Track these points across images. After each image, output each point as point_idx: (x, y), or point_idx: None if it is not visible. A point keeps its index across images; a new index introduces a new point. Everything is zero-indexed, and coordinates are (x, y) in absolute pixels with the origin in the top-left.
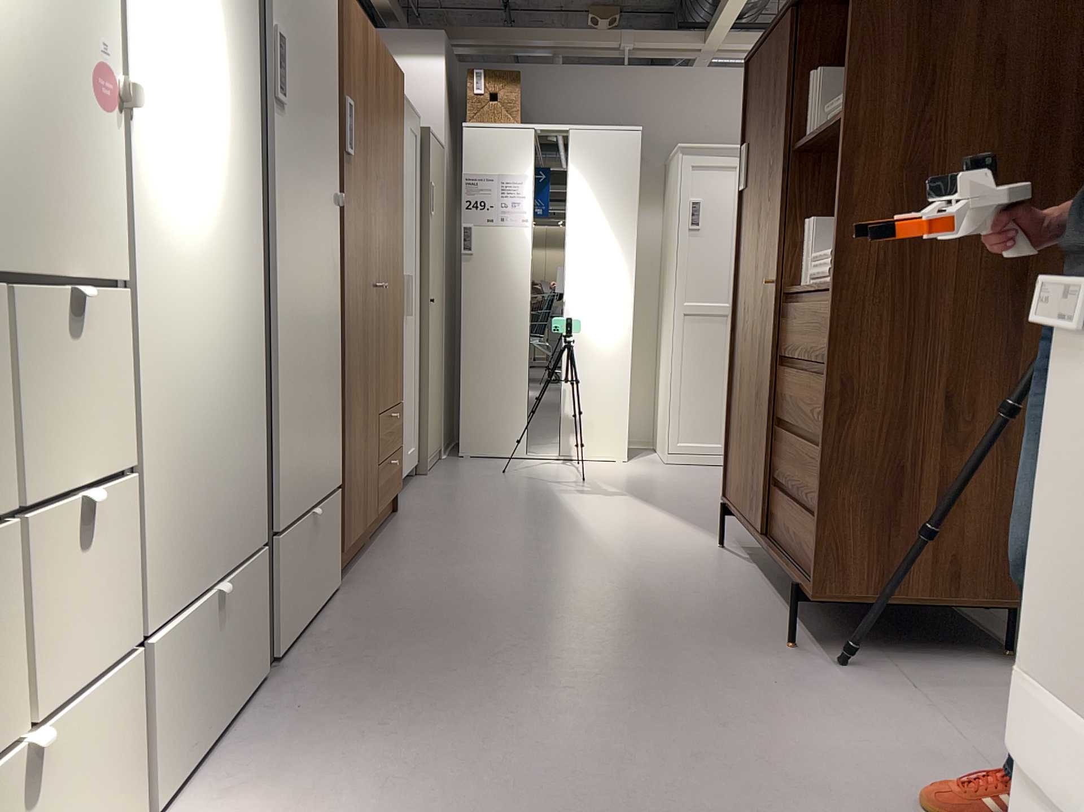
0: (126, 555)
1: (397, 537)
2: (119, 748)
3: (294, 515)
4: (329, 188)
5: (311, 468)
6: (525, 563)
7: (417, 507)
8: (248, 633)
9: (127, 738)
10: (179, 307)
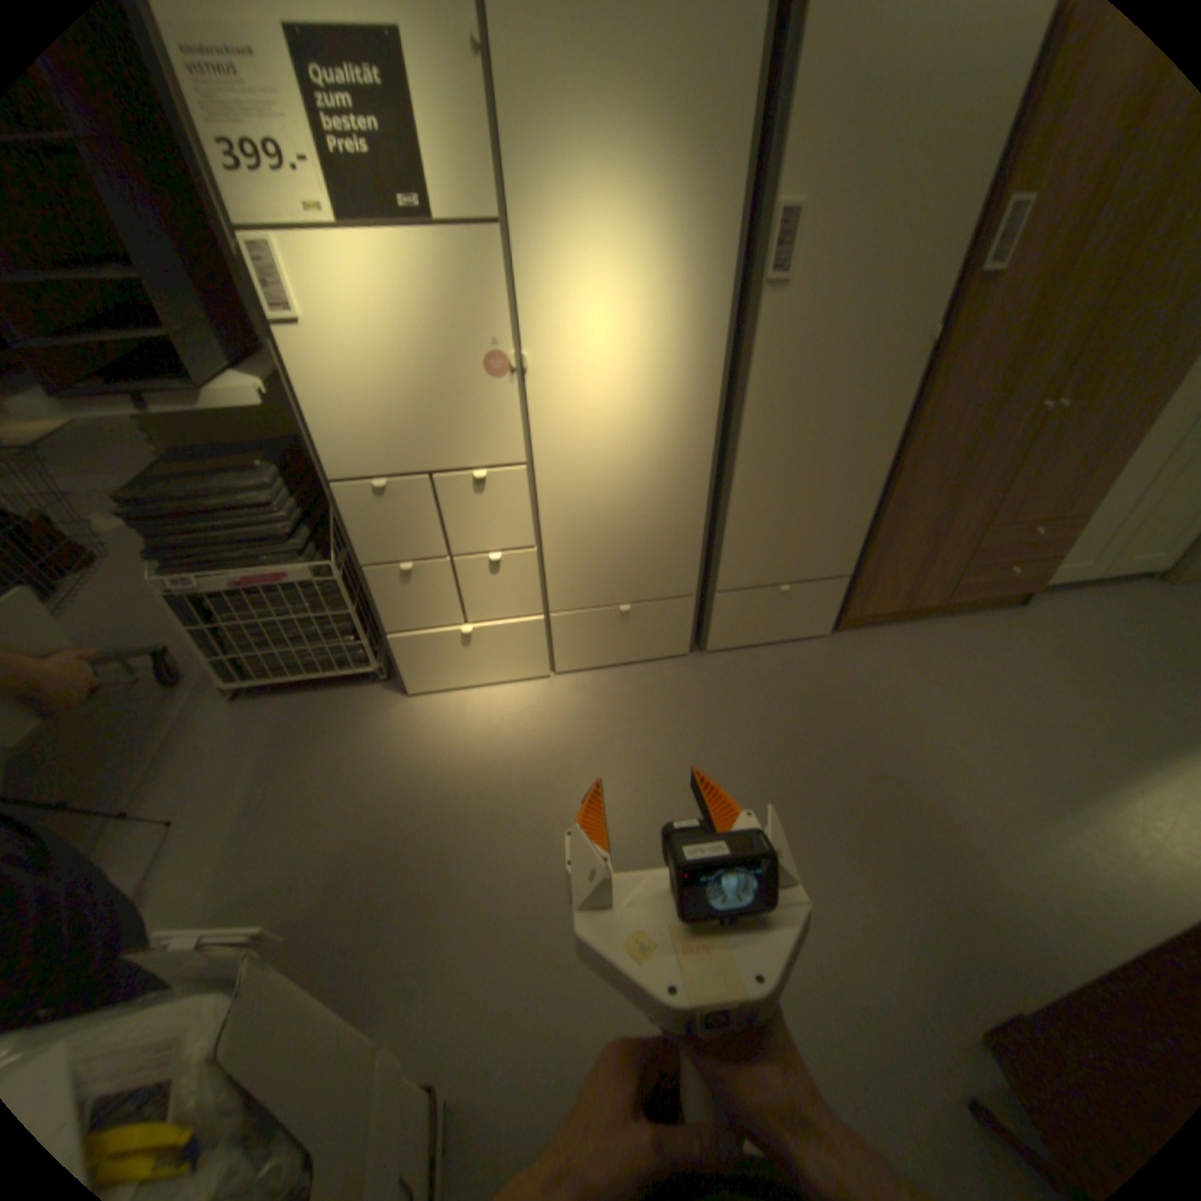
0: (538, 579)
1: (965, 628)
2: (532, 643)
3: (749, 585)
4: (908, 329)
5: (789, 561)
6: (998, 733)
7: (1060, 615)
8: (665, 632)
9: (539, 643)
10: (591, 470)
